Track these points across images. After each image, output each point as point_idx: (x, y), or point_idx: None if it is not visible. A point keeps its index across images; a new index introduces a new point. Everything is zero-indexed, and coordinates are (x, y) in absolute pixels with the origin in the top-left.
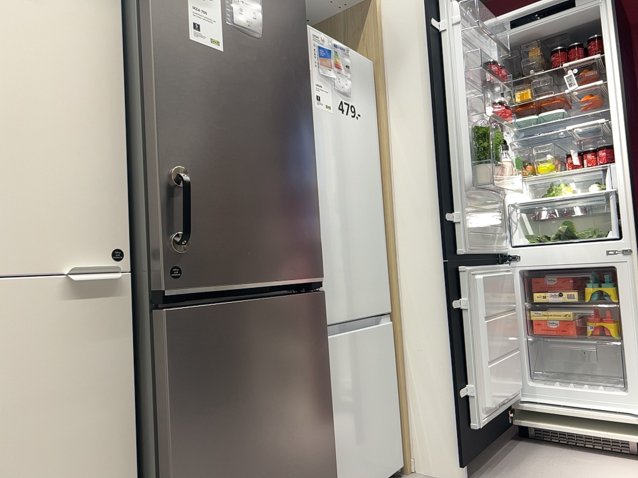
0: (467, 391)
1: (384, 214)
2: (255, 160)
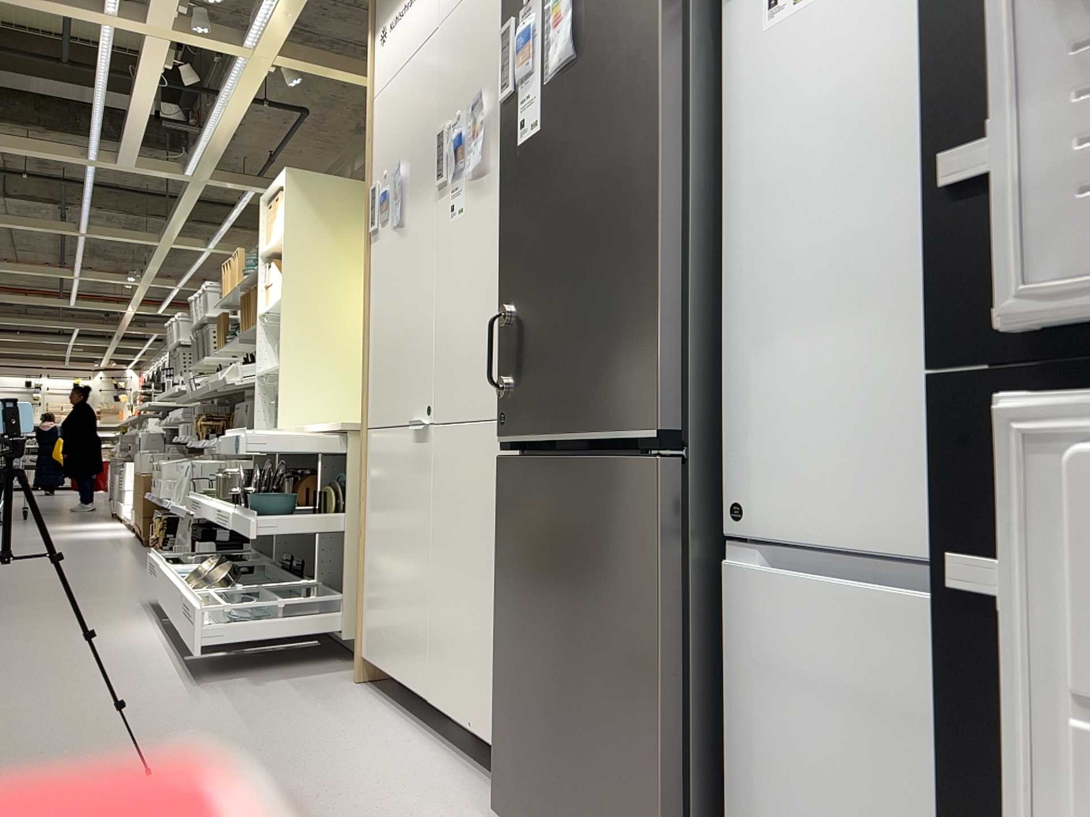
0: None
1: None
2: (566, 254)
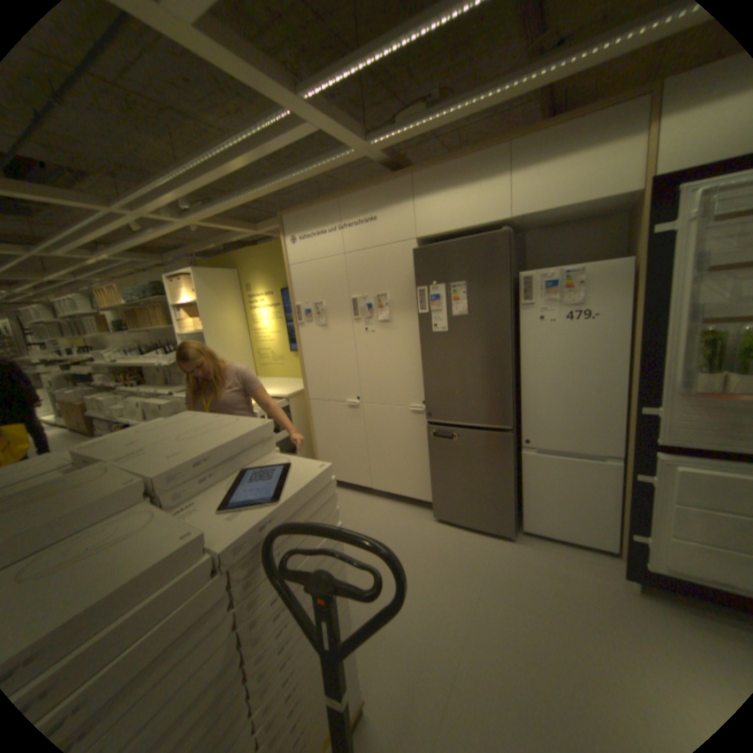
0: (647, 542)
1: (632, 387)
2: (465, 373)
